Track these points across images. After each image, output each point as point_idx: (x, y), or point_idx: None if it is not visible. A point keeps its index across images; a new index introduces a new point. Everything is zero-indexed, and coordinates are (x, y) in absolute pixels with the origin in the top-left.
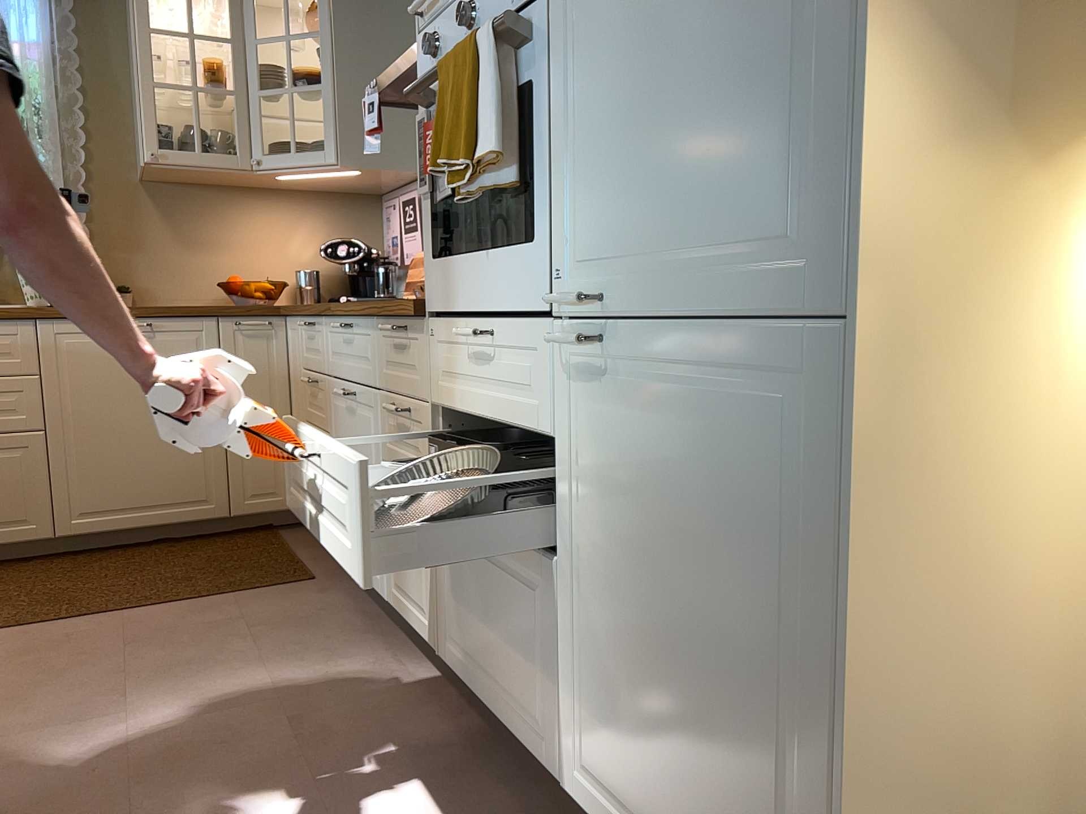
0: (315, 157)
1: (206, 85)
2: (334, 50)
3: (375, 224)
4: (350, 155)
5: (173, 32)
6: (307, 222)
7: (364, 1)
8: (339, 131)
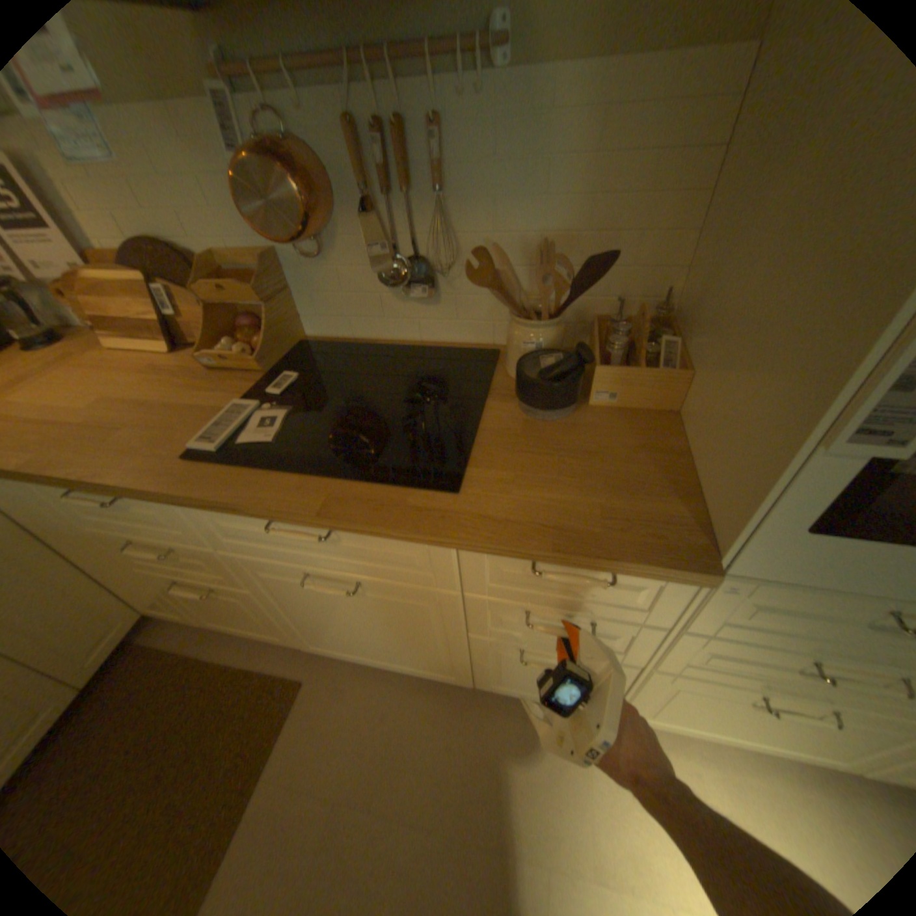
0: None
1: None
2: None
3: None
4: None
5: None
6: None
7: None
8: None
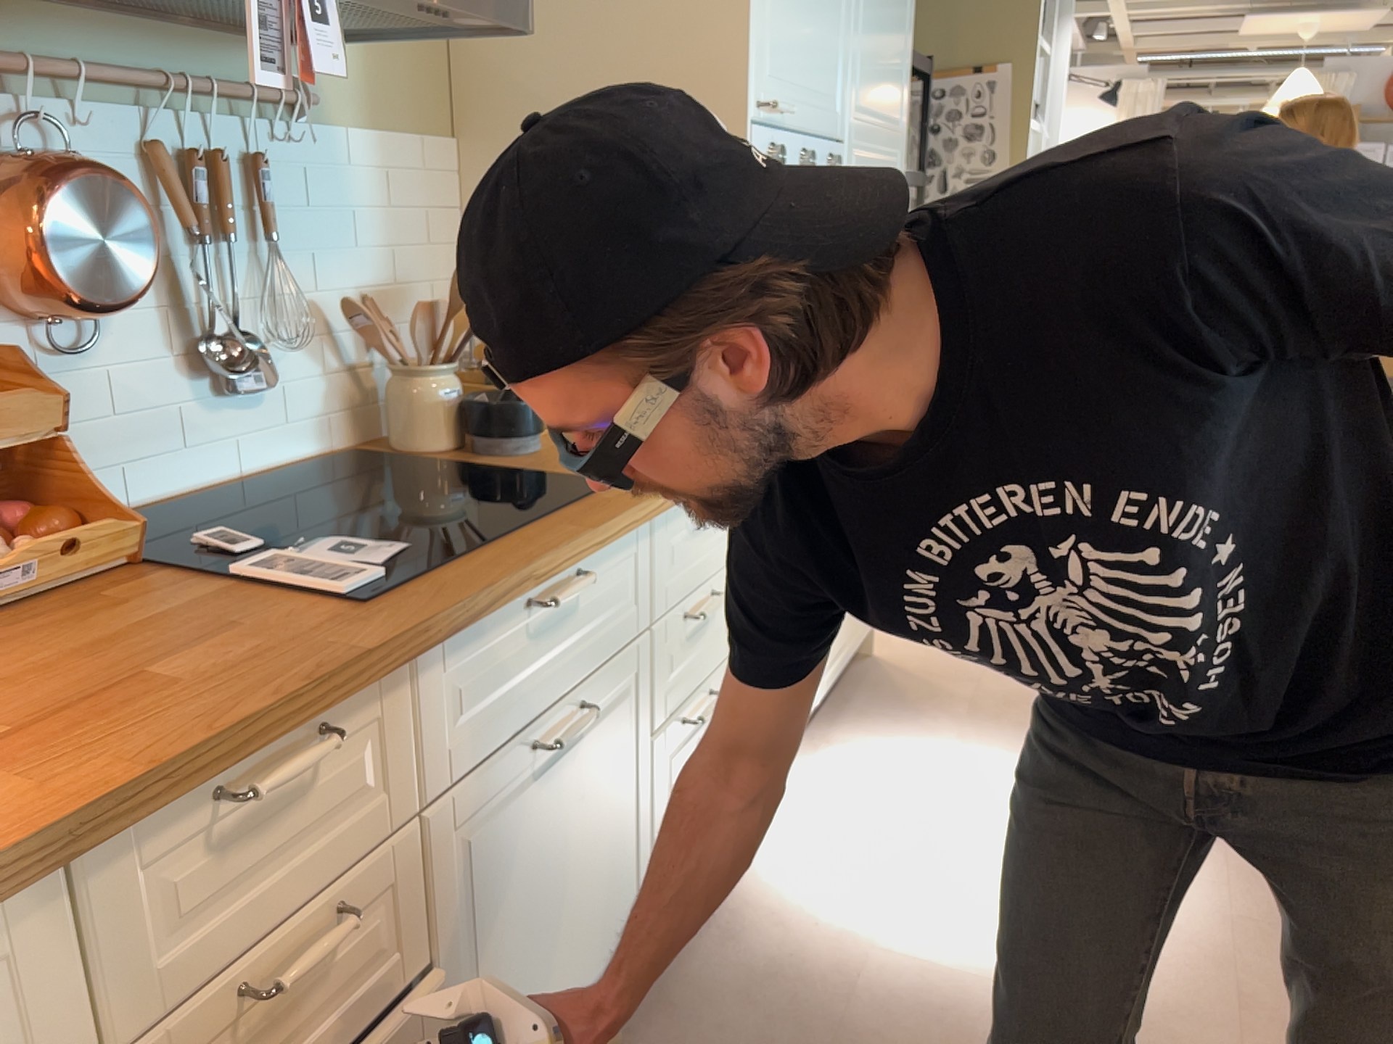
0: None
1: None
2: None
3: None
4: None
5: None
6: None
7: None
8: None
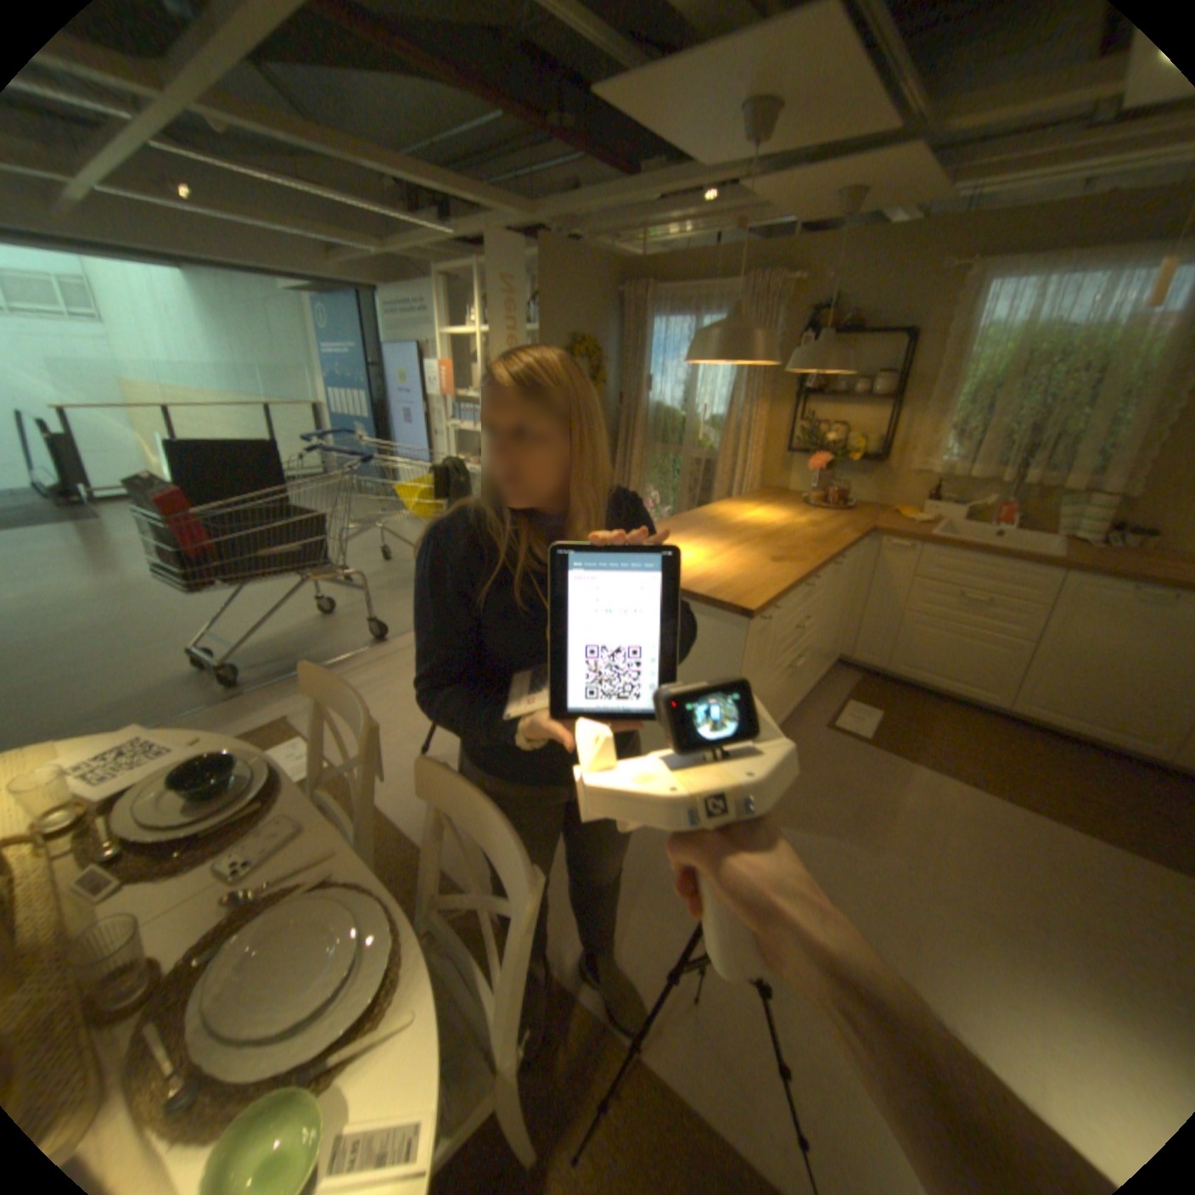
0: None
1: None
2: None
3: None
4: None
5: None
6: None
7: None
8: None
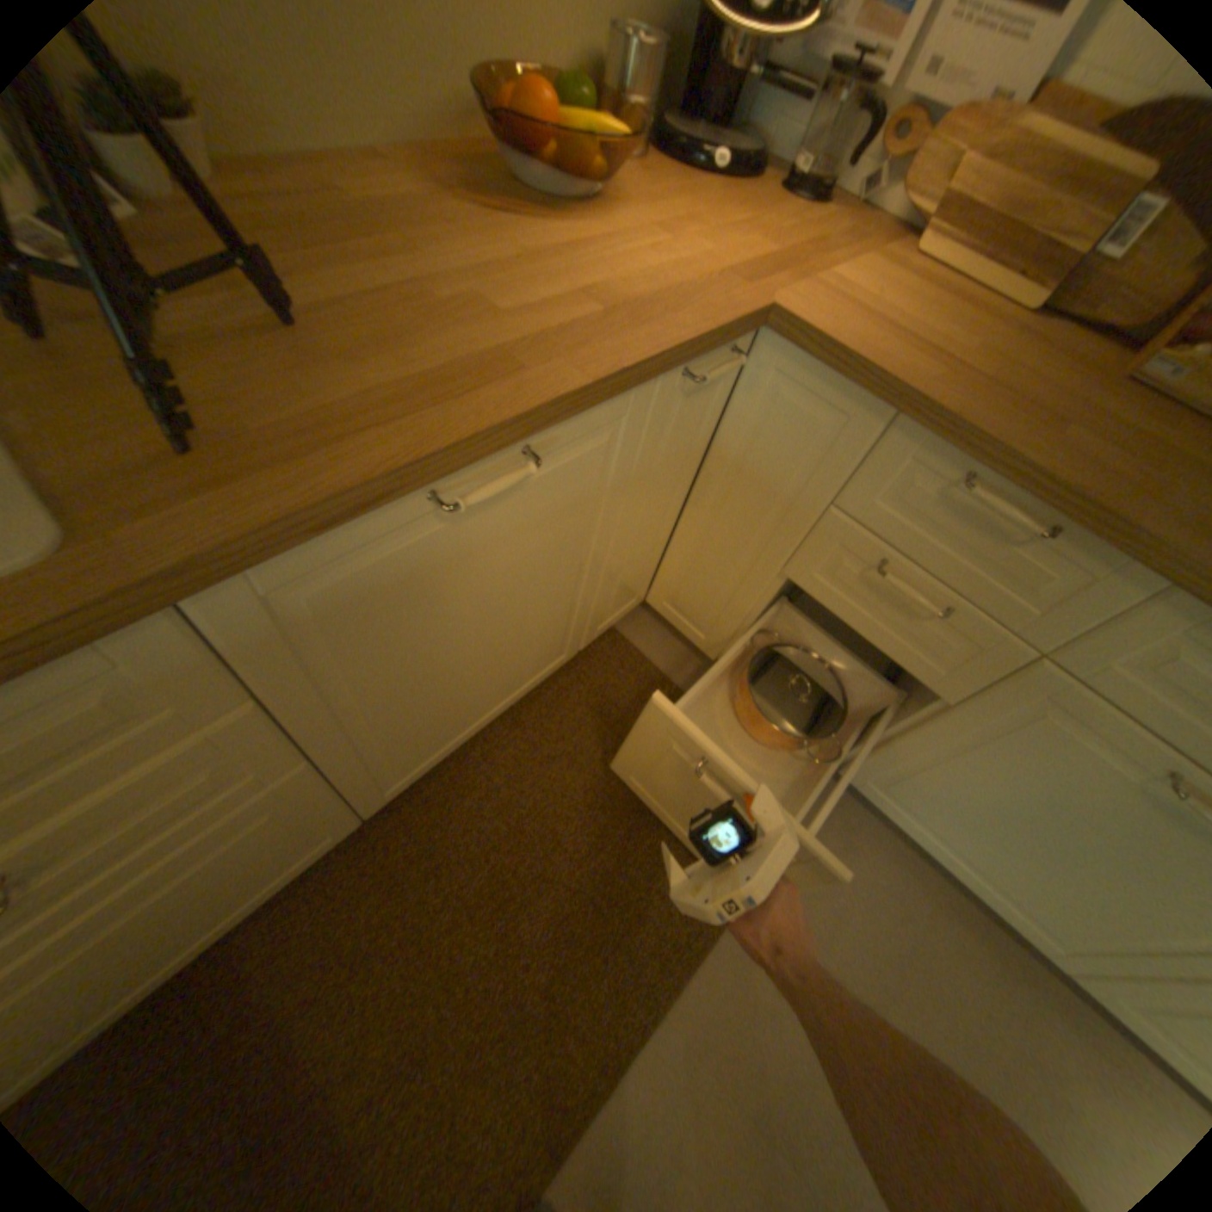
0: None
1: None
2: None
3: None
4: None
5: None
6: None
7: None
8: None
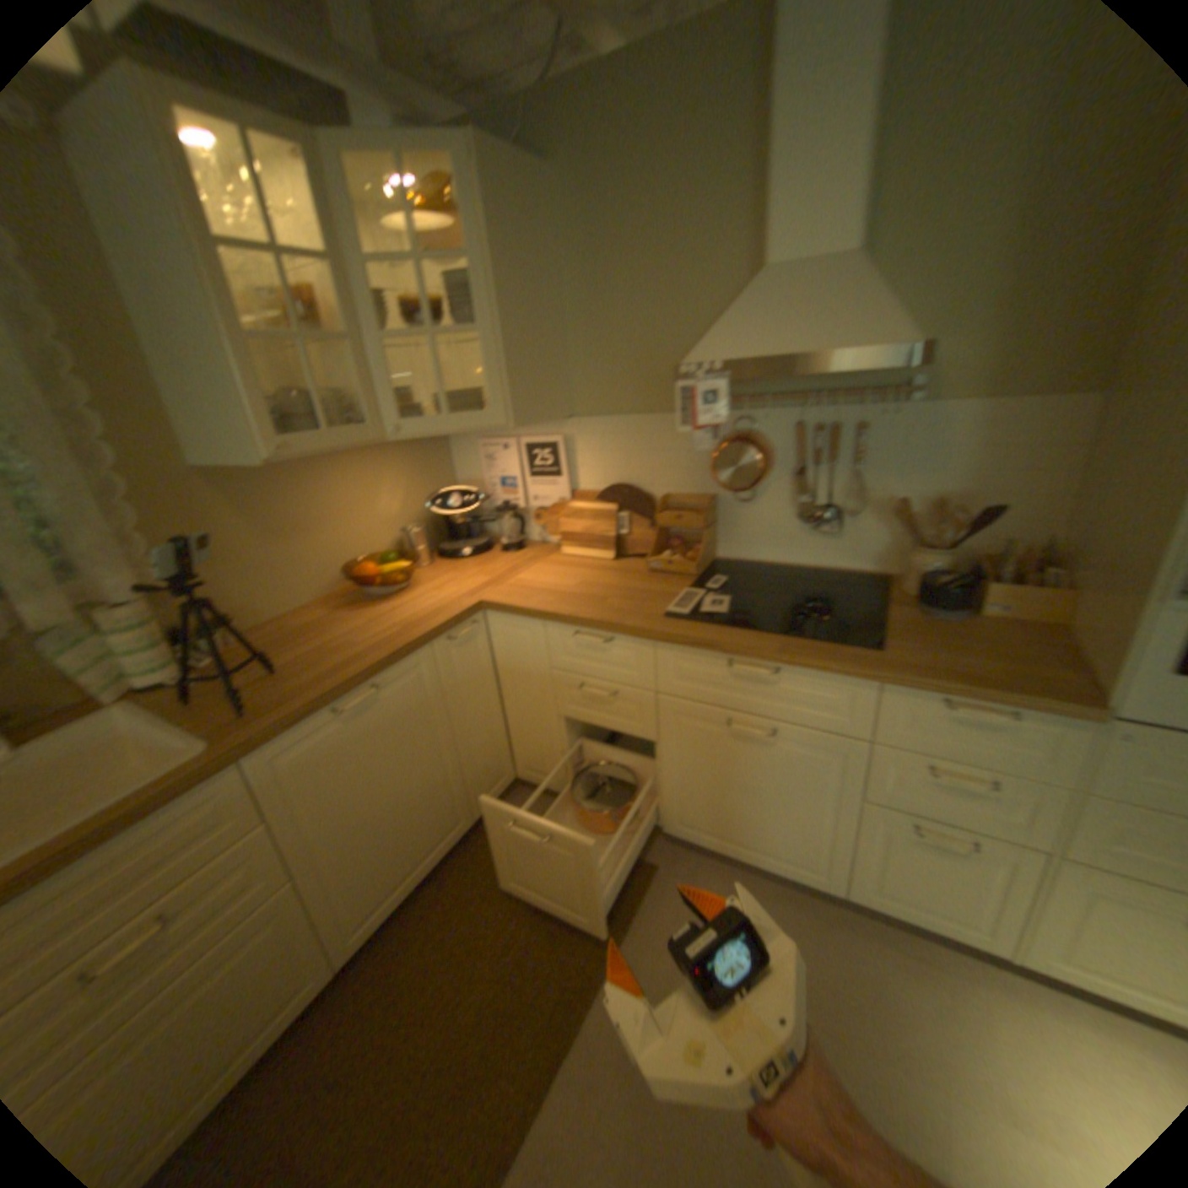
0: (481, 419)
1: (297, 323)
2: (492, 279)
3: (448, 457)
4: (520, 413)
5: (248, 242)
6: (391, 472)
7: (509, 208)
8: (503, 384)
